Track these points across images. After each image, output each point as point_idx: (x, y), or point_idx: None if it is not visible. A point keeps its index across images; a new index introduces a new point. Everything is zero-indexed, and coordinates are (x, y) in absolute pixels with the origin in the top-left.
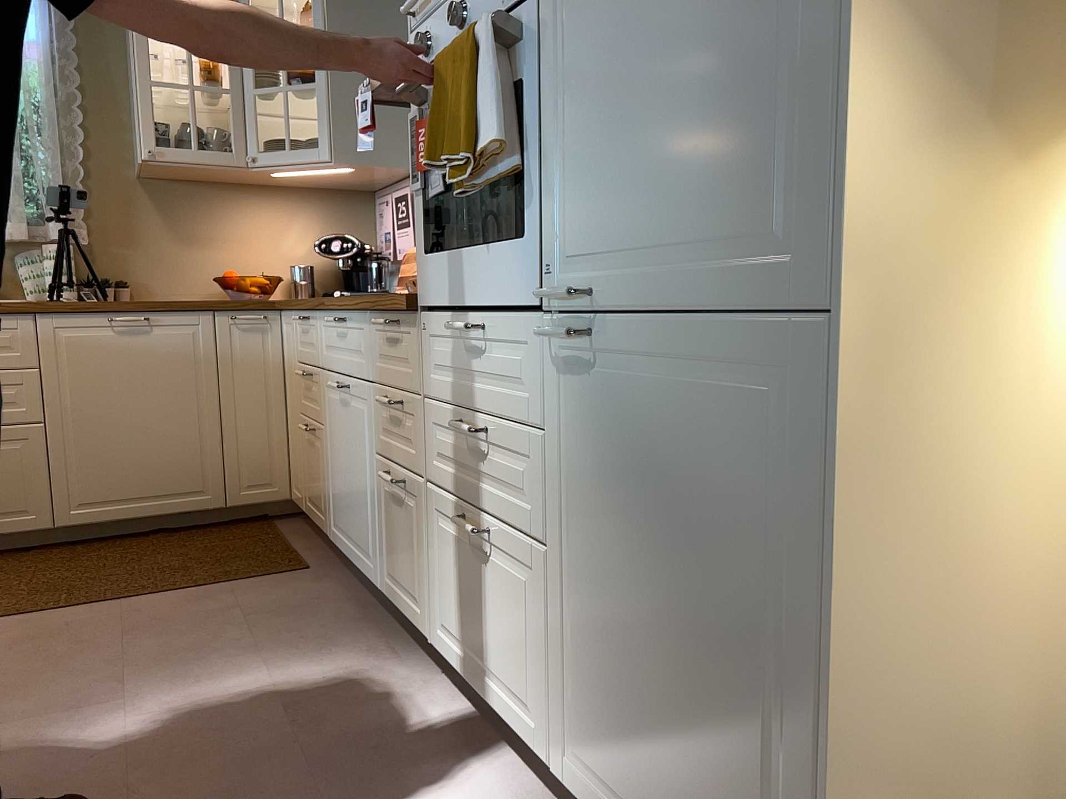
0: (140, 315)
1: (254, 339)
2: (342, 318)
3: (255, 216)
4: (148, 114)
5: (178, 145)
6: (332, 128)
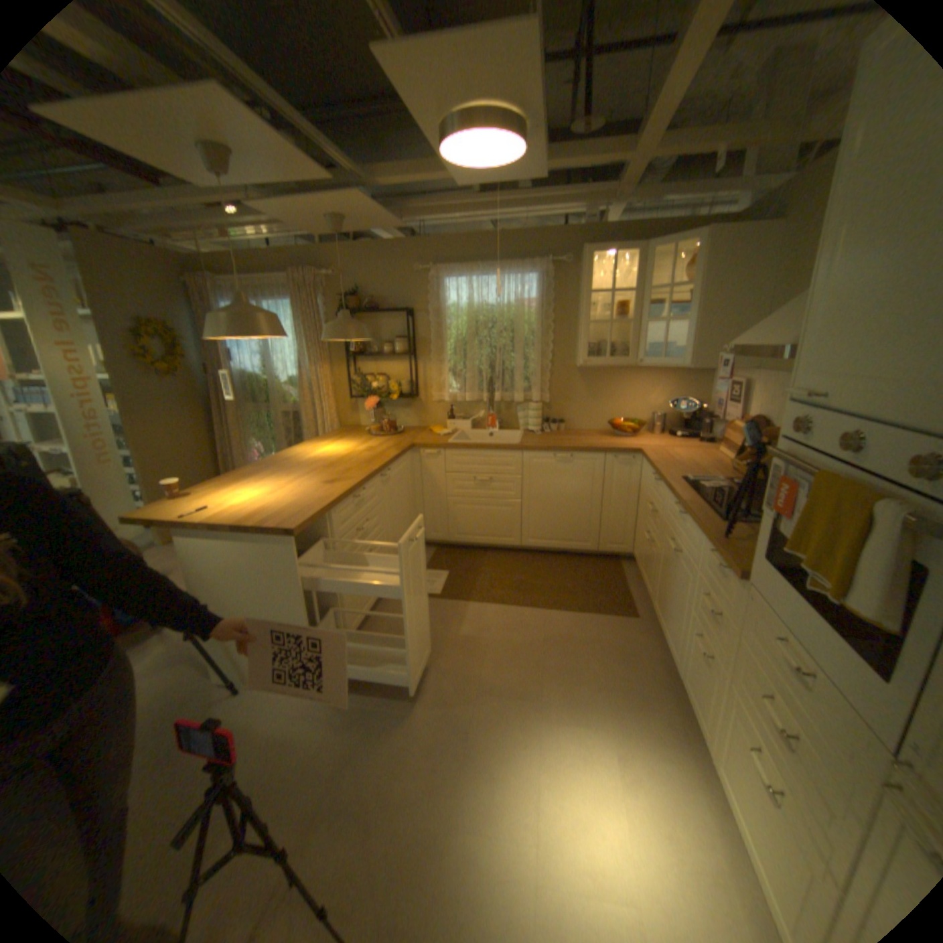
0: (568, 454)
1: (625, 469)
2: (683, 512)
3: (635, 384)
4: (585, 340)
5: (597, 353)
6: (695, 346)
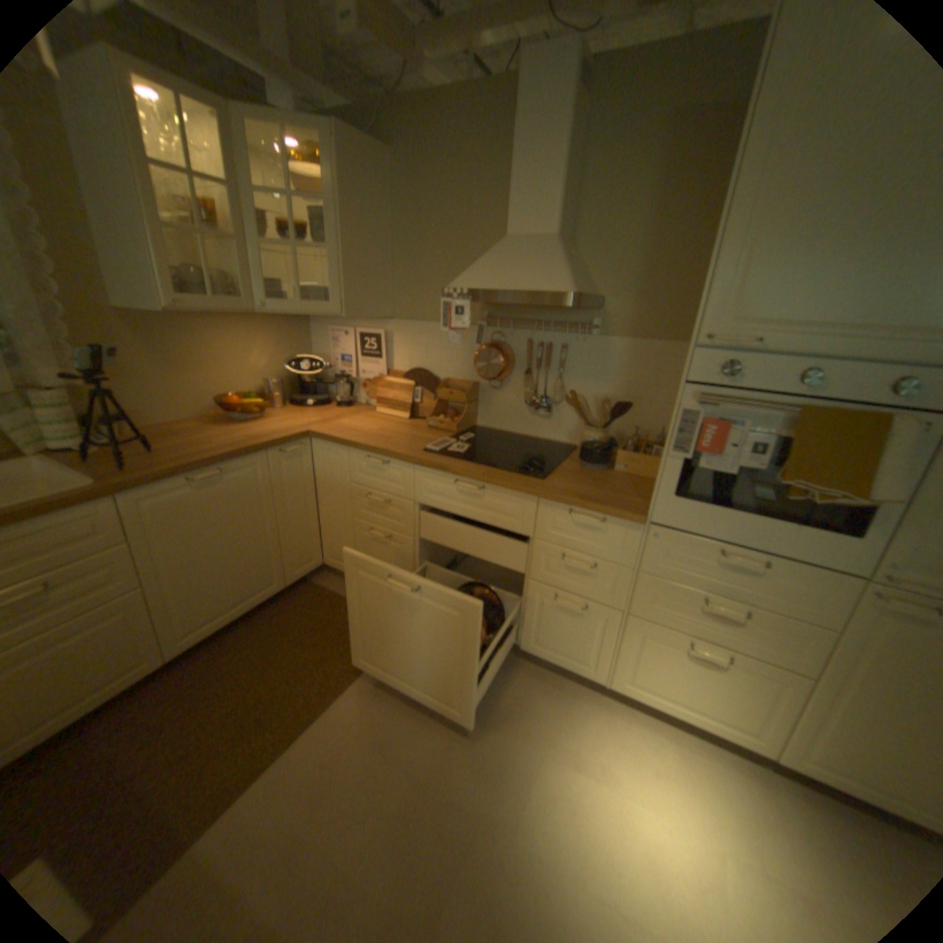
0: (212, 469)
1: (296, 463)
2: (480, 486)
3: (226, 340)
4: (162, 260)
5: (183, 288)
6: (340, 287)
